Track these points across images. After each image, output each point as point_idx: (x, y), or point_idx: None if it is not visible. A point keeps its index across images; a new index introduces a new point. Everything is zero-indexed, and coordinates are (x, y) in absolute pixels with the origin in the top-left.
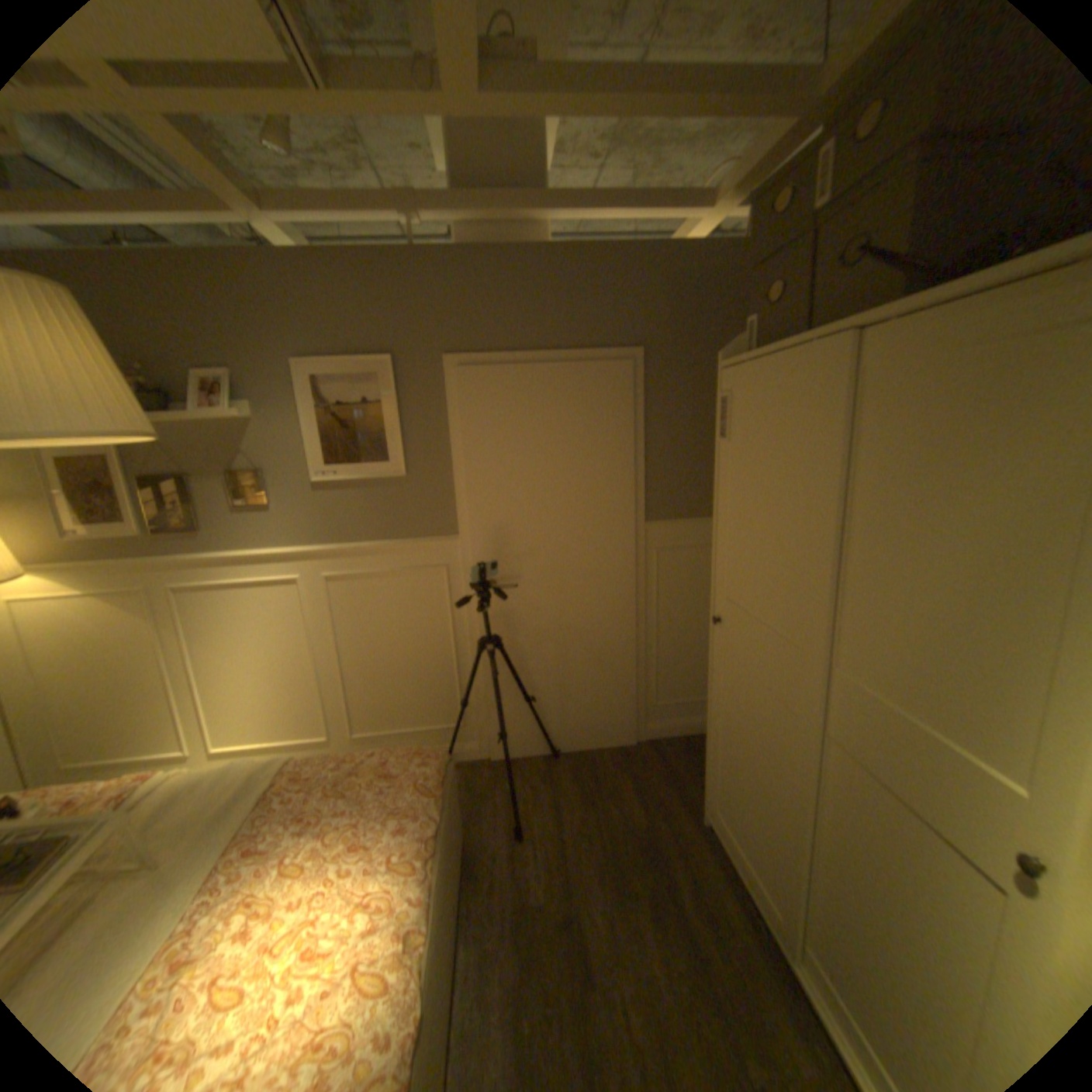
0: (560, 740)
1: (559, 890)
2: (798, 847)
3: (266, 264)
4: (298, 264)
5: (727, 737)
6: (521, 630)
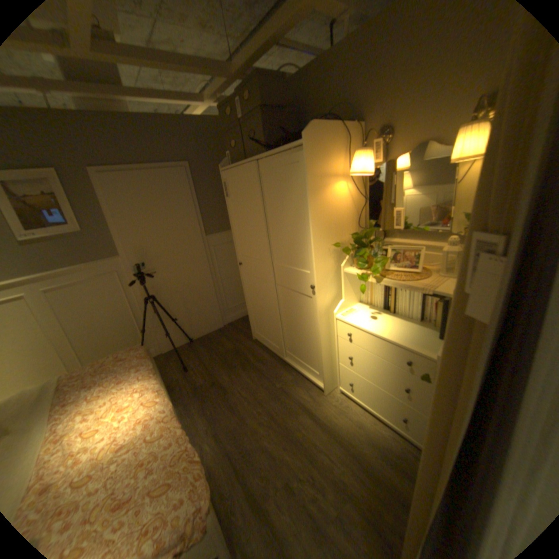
0: (191, 335)
1: (207, 377)
2: (277, 322)
3: None
4: None
5: (252, 303)
6: (162, 292)
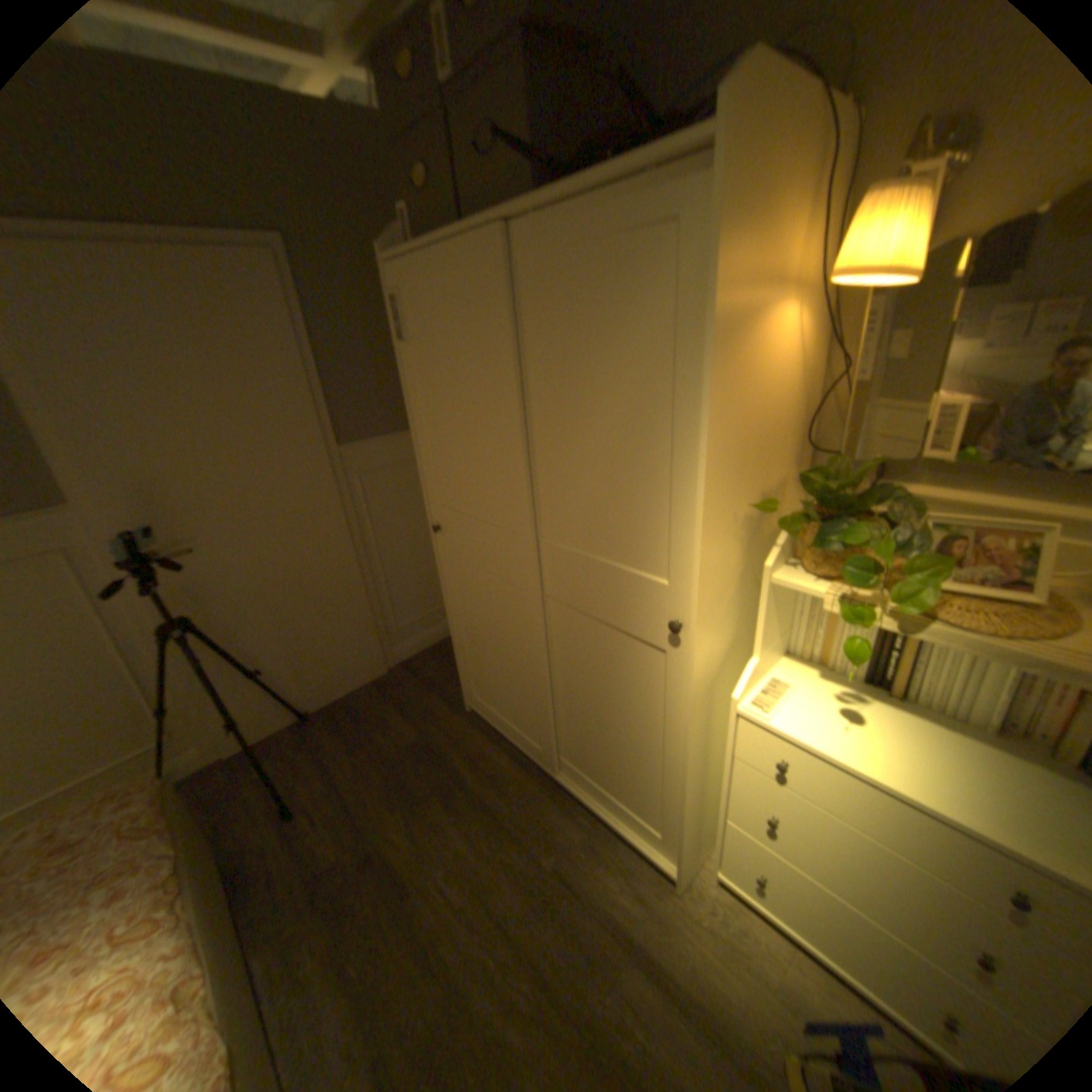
0: (301, 701)
1: (345, 838)
2: (539, 689)
3: None
4: None
5: (467, 629)
6: (212, 601)
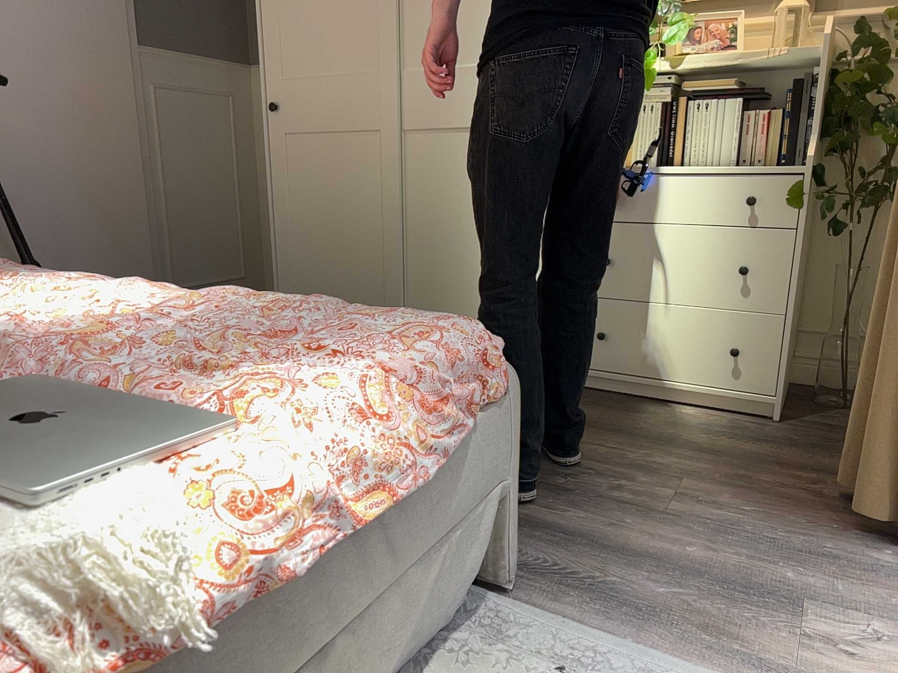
0: None
1: None
2: (391, 242)
3: None
4: None
5: (299, 222)
6: None
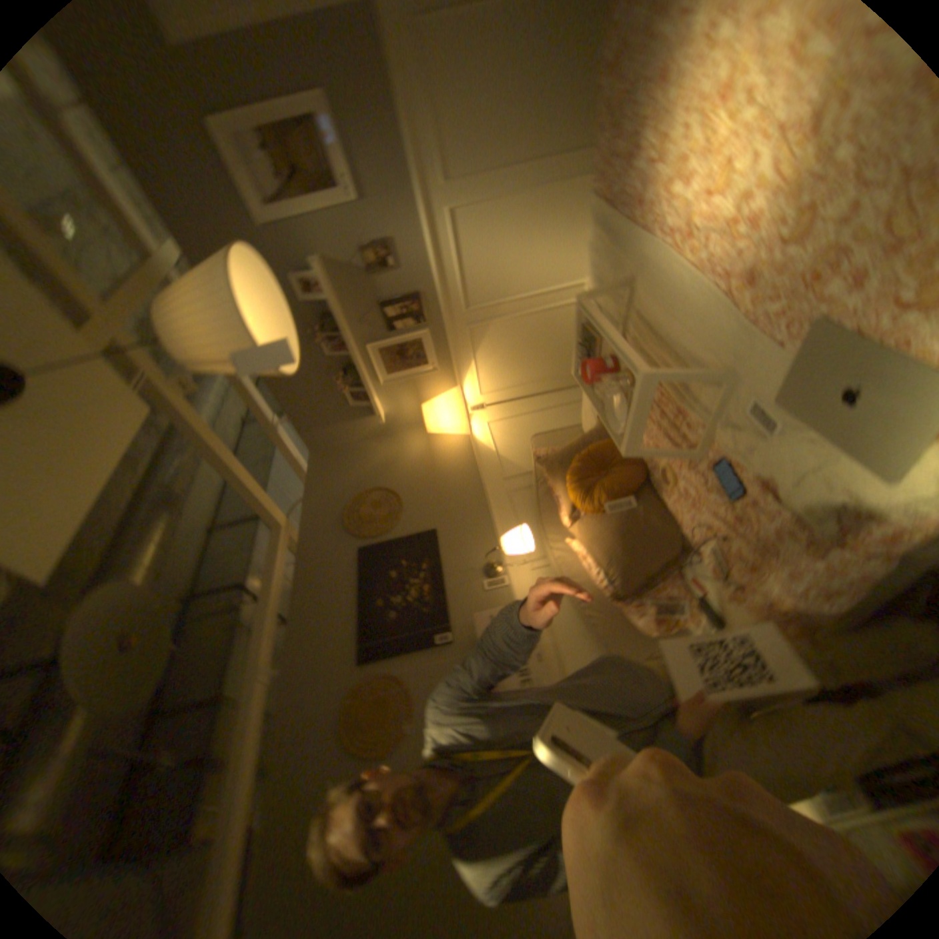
0: None
1: None
2: None
3: (195, 241)
4: (179, 213)
5: None
6: None
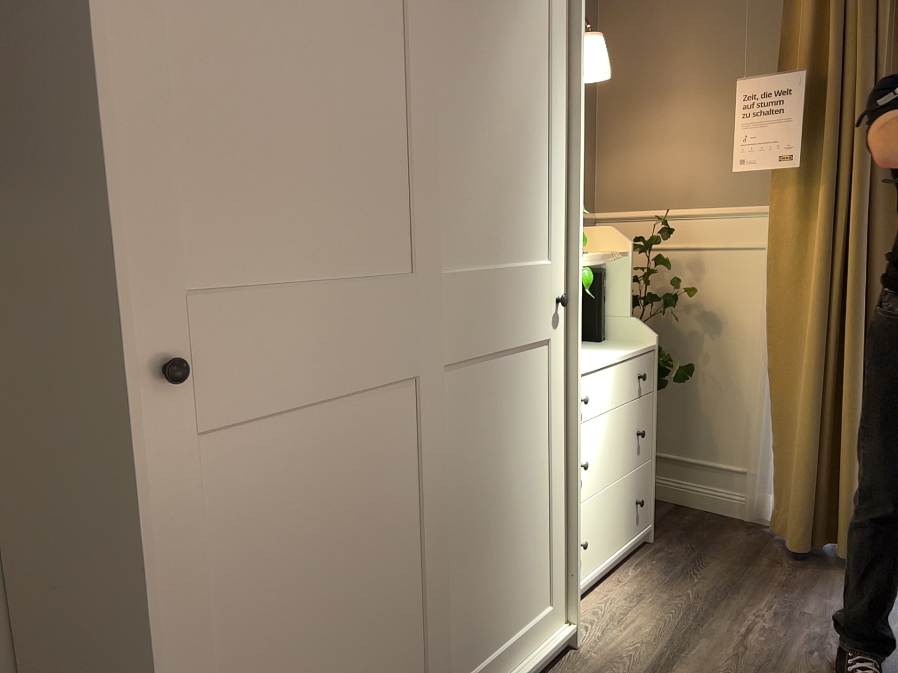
0: None
1: None
2: (438, 564)
3: None
4: None
5: (240, 644)
6: None
